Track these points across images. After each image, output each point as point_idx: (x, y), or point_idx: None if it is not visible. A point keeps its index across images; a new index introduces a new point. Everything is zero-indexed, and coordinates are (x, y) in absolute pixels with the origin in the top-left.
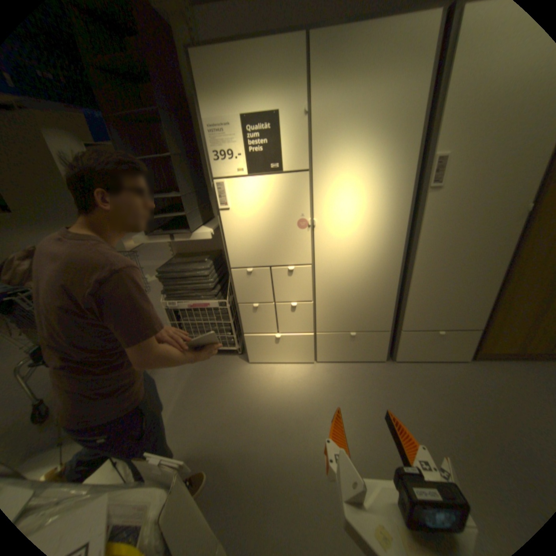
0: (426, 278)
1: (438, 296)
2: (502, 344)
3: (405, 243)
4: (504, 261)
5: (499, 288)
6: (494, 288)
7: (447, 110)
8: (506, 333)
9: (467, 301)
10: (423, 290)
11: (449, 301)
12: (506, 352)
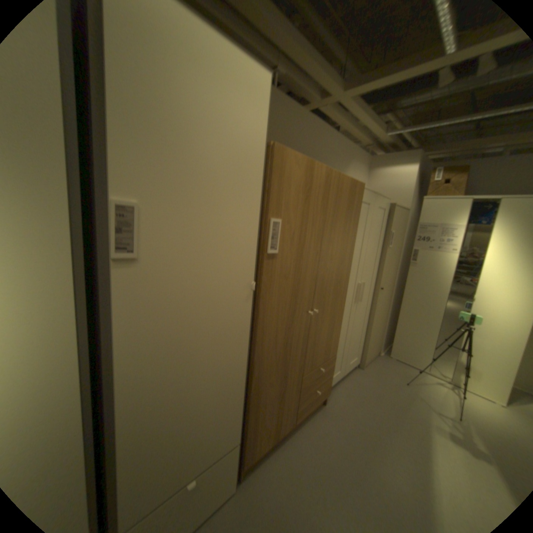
0: (142, 416)
1: (171, 434)
2: (259, 445)
3: (80, 369)
4: (242, 351)
5: (243, 384)
6: (239, 387)
7: (113, 121)
8: (260, 431)
9: (213, 419)
10: (142, 440)
11: (190, 433)
12: (264, 451)
